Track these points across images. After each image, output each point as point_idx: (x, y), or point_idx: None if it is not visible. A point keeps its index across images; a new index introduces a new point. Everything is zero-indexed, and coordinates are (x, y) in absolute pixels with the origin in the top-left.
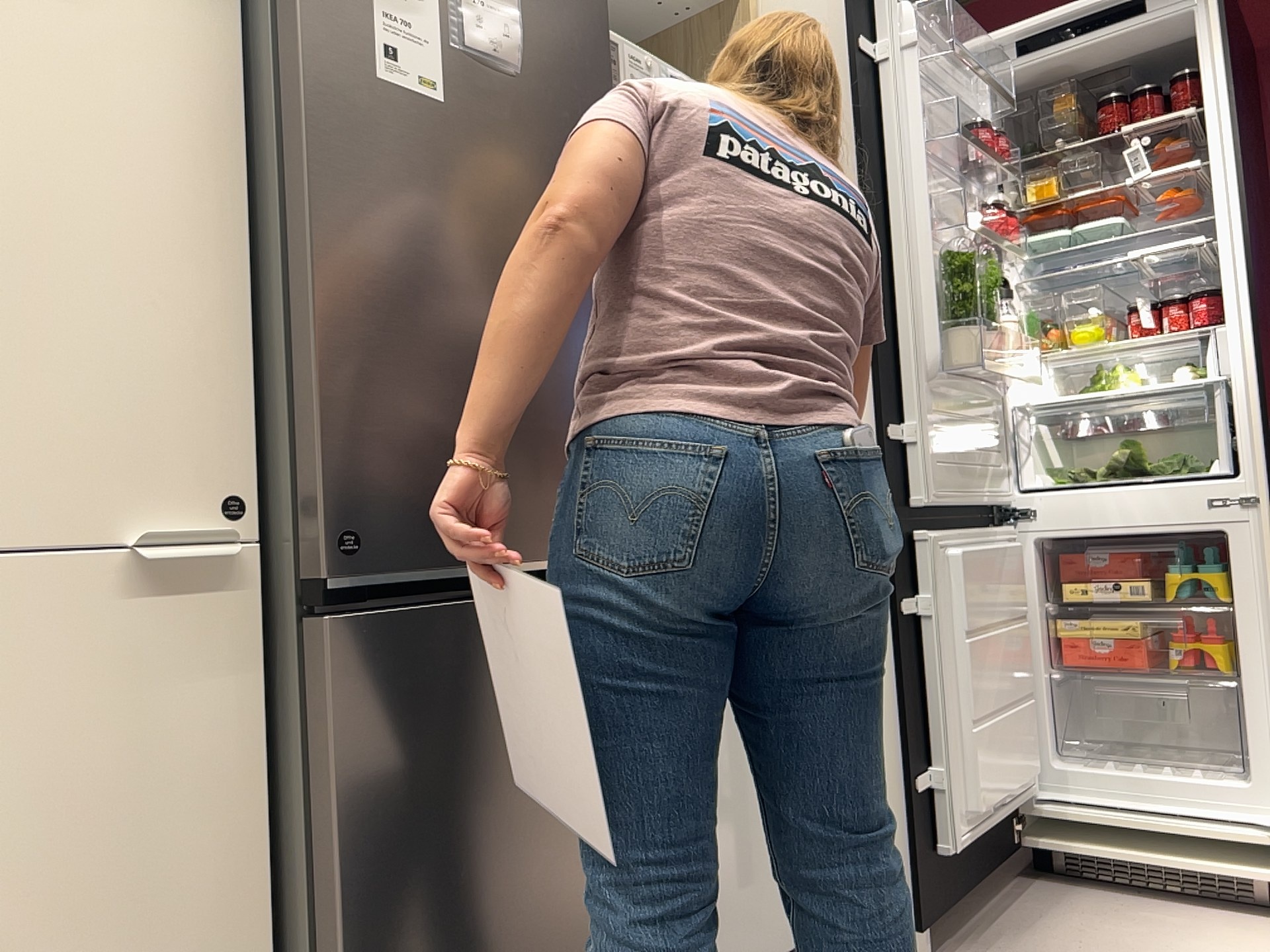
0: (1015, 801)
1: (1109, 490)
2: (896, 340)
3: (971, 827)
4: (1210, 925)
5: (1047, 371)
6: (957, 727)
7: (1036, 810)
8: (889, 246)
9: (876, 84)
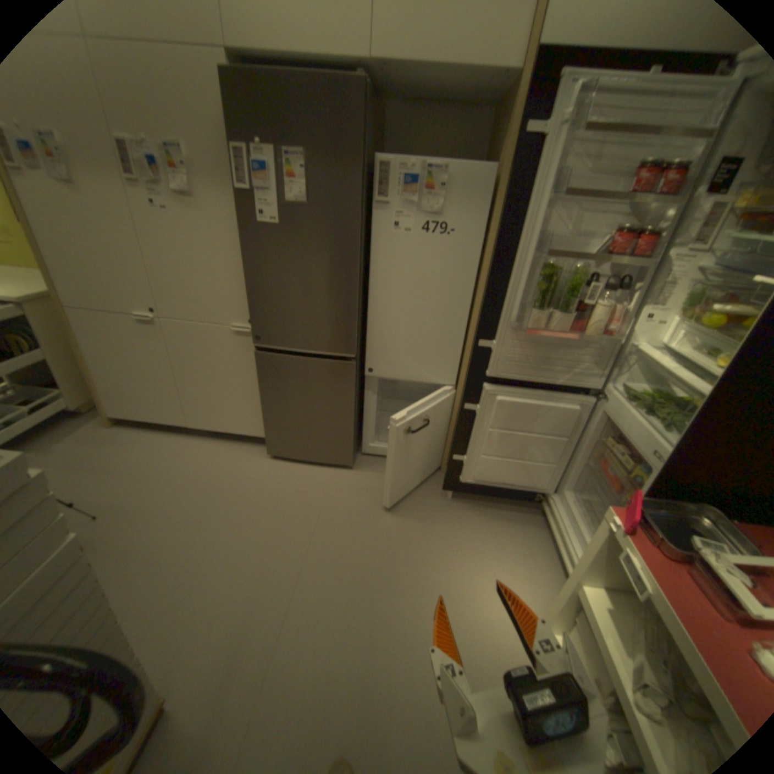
0: (521, 487)
1: (645, 412)
2: (501, 304)
3: (476, 480)
4: (545, 573)
5: (685, 329)
6: (479, 451)
7: (548, 498)
8: (513, 255)
9: (539, 152)
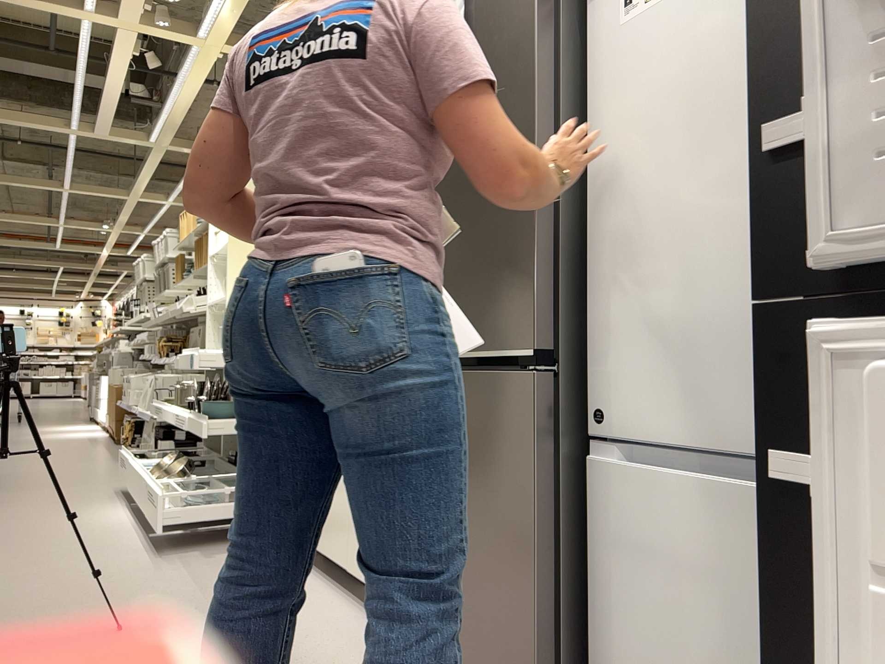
0: None
1: None
2: None
3: None
4: None
5: None
6: None
7: None
8: None
9: None
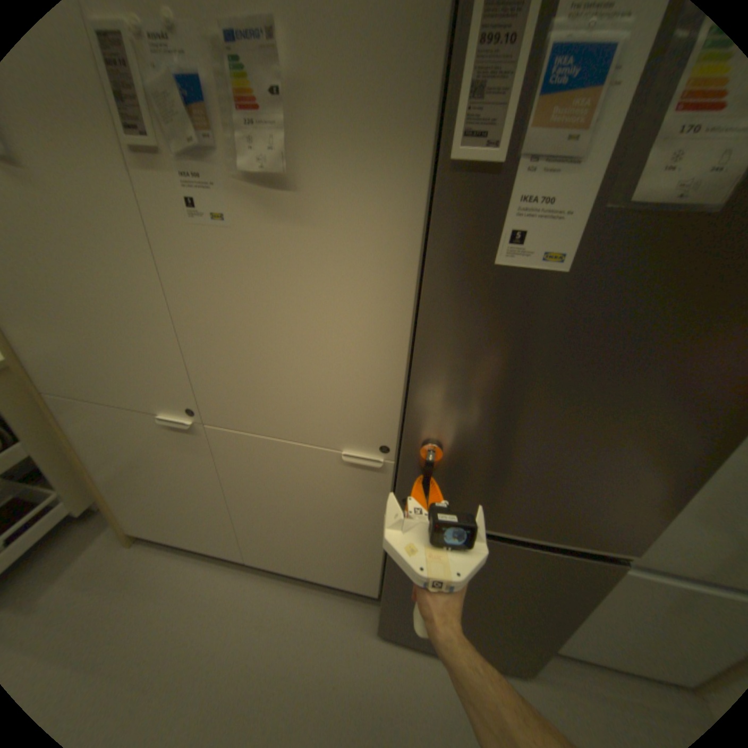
0: None
1: None
2: None
3: None
4: None
5: None
6: None
7: None
8: None
9: None
